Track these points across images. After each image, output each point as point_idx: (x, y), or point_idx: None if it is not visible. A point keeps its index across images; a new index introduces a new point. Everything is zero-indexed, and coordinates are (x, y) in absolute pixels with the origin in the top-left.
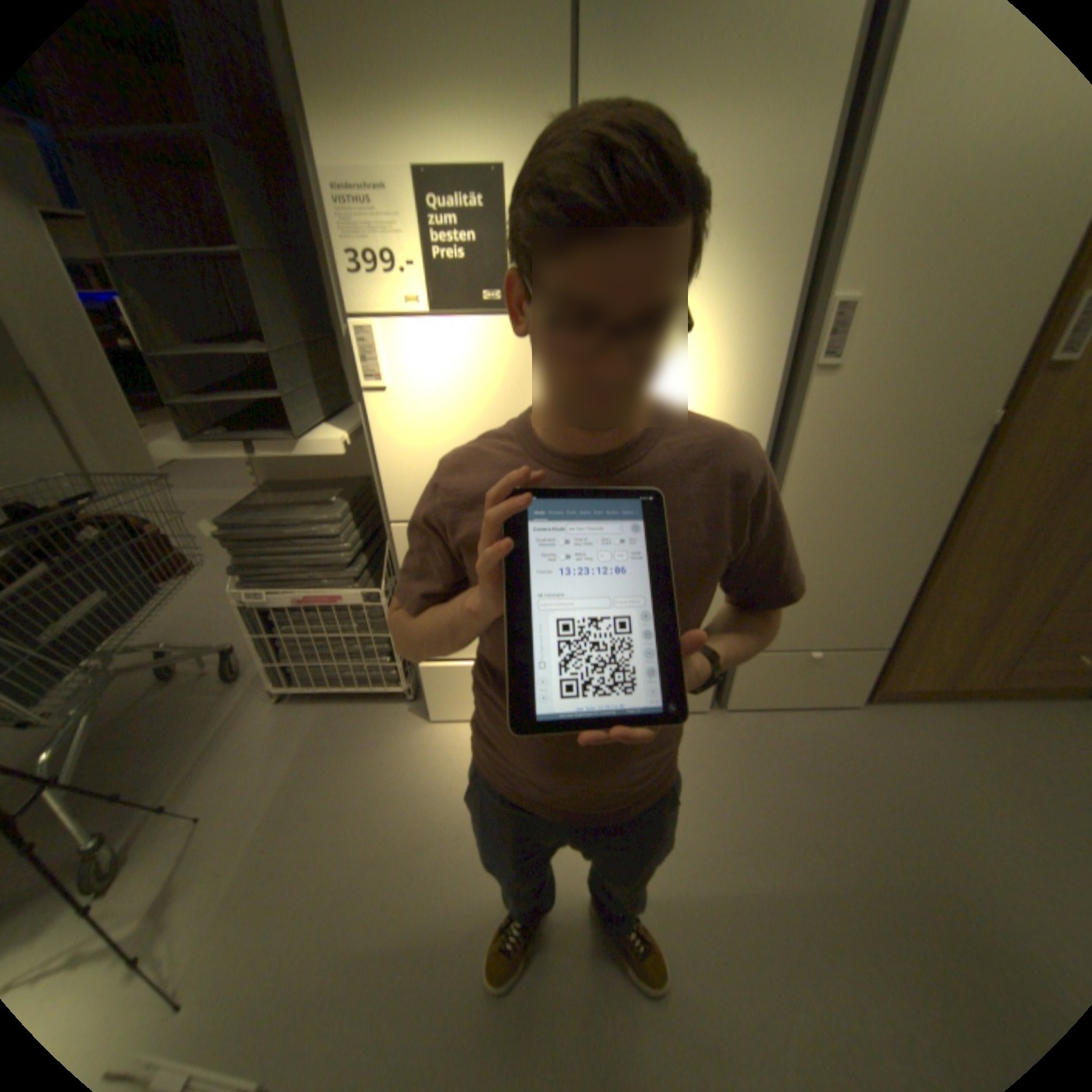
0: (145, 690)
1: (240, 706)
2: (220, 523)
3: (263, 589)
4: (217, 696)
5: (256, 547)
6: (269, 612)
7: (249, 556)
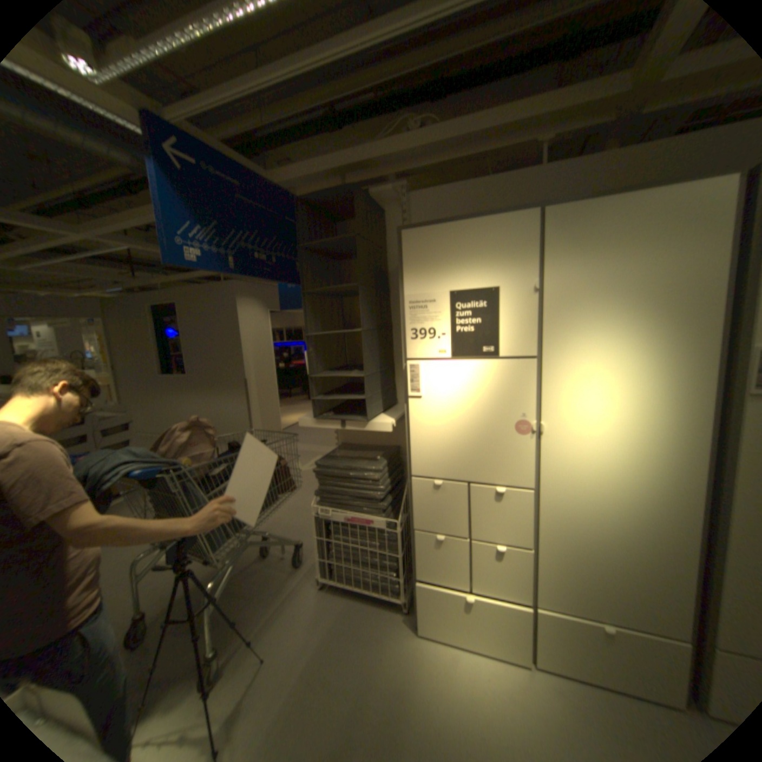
0: (253, 561)
1: (299, 587)
2: (318, 464)
3: (330, 508)
4: (288, 576)
5: (333, 481)
6: (331, 524)
7: (328, 486)
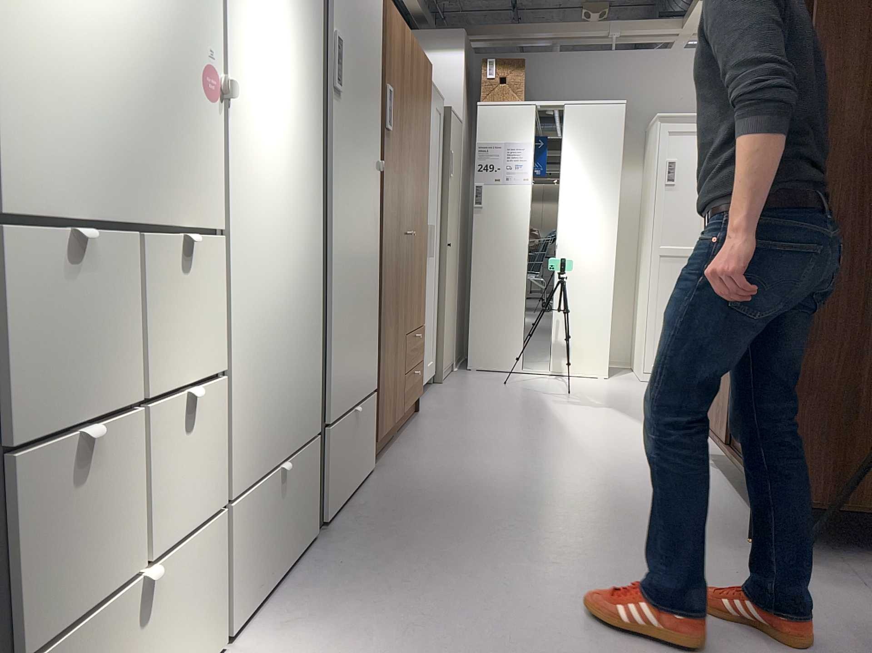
0: None
1: None
2: None
3: None
4: None
5: None
6: None
7: None
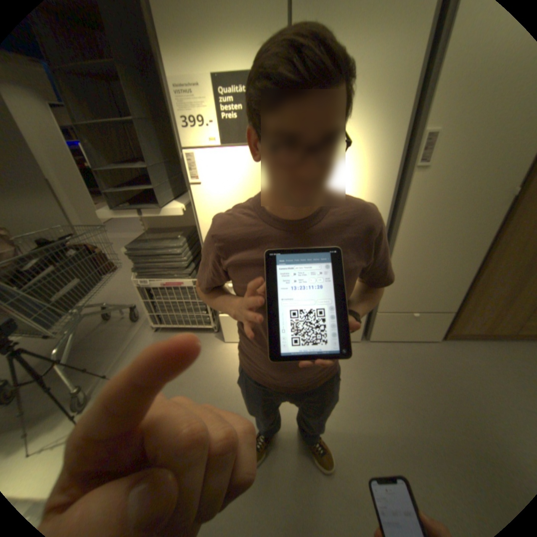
0: (98, 324)
1: (139, 332)
2: (128, 248)
3: (148, 279)
4: (129, 328)
5: (144, 259)
6: (151, 289)
7: (142, 263)
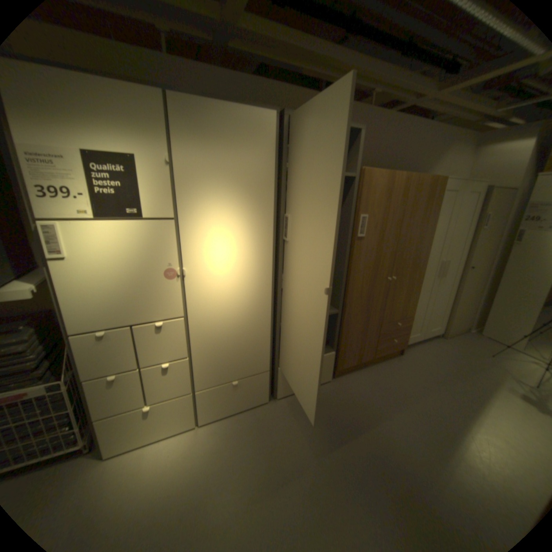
0: None
1: None
2: None
3: None
4: None
5: None
6: None
7: None
